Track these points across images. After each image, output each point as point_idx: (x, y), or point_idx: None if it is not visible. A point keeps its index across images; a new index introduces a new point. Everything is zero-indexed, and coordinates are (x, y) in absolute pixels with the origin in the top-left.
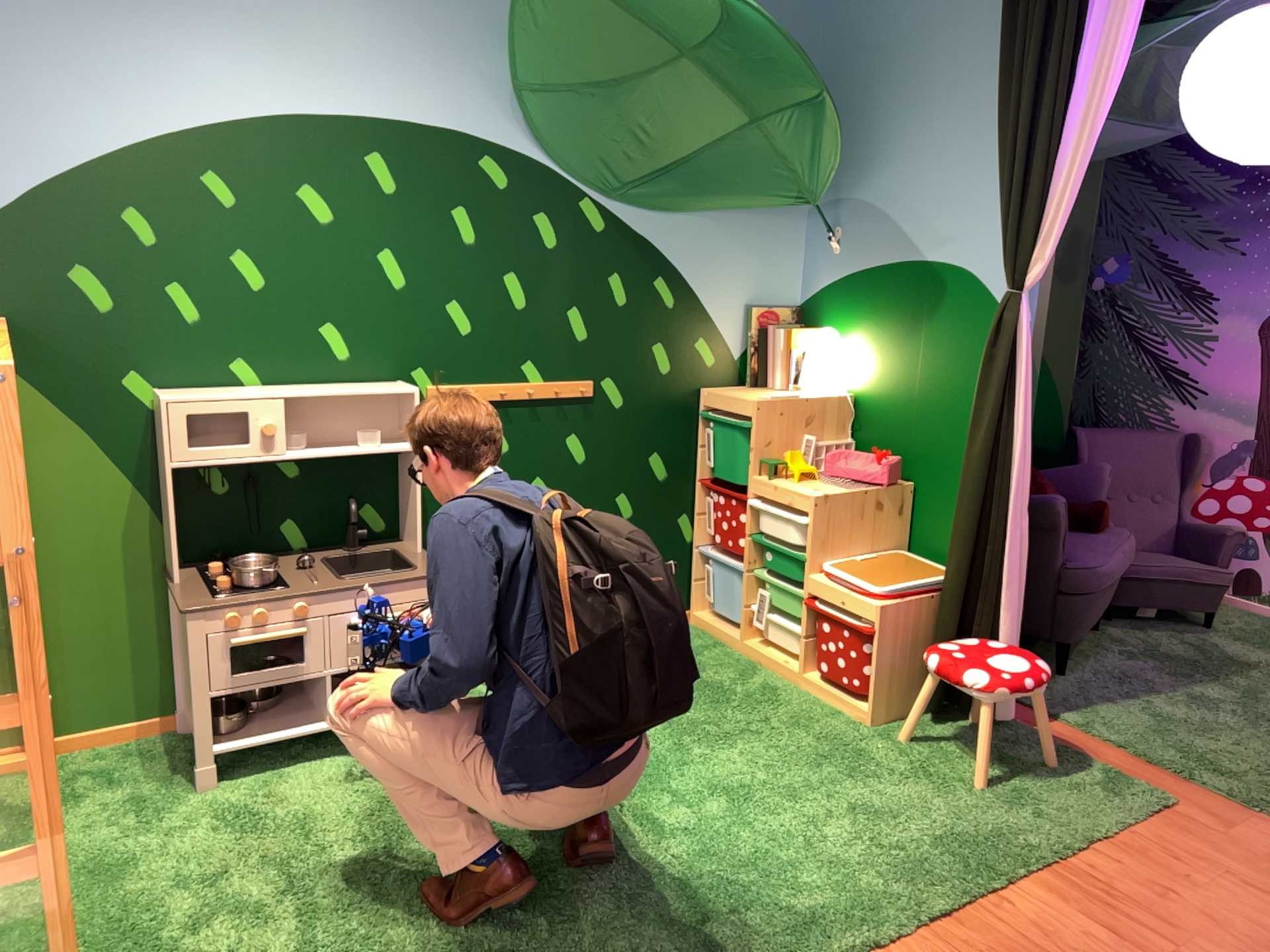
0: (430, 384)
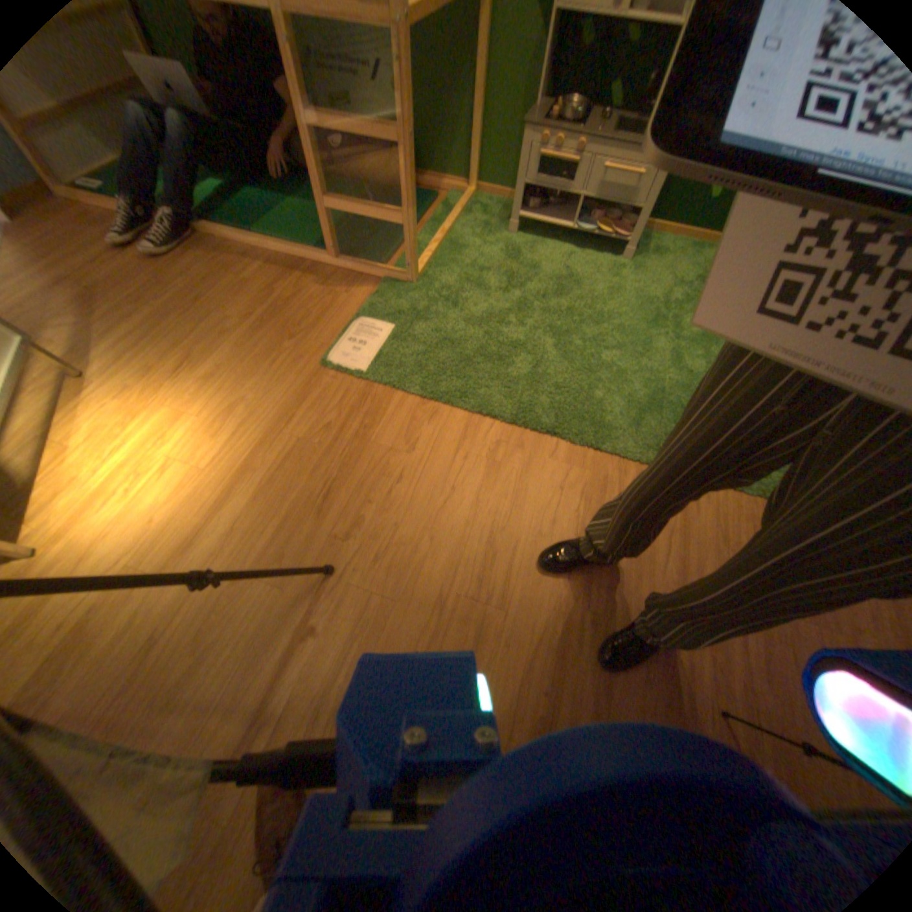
0: None
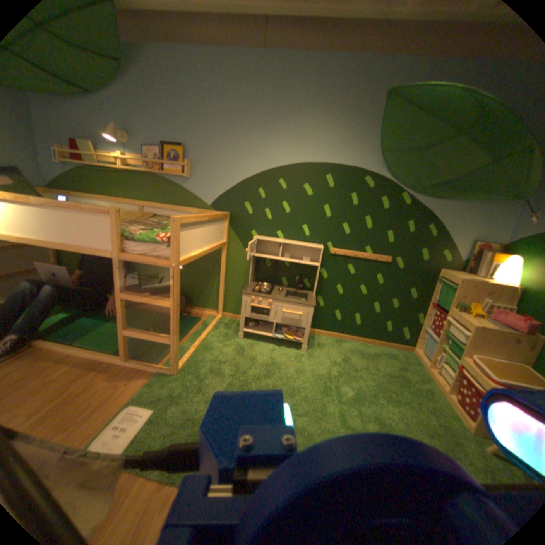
0: (329, 245)
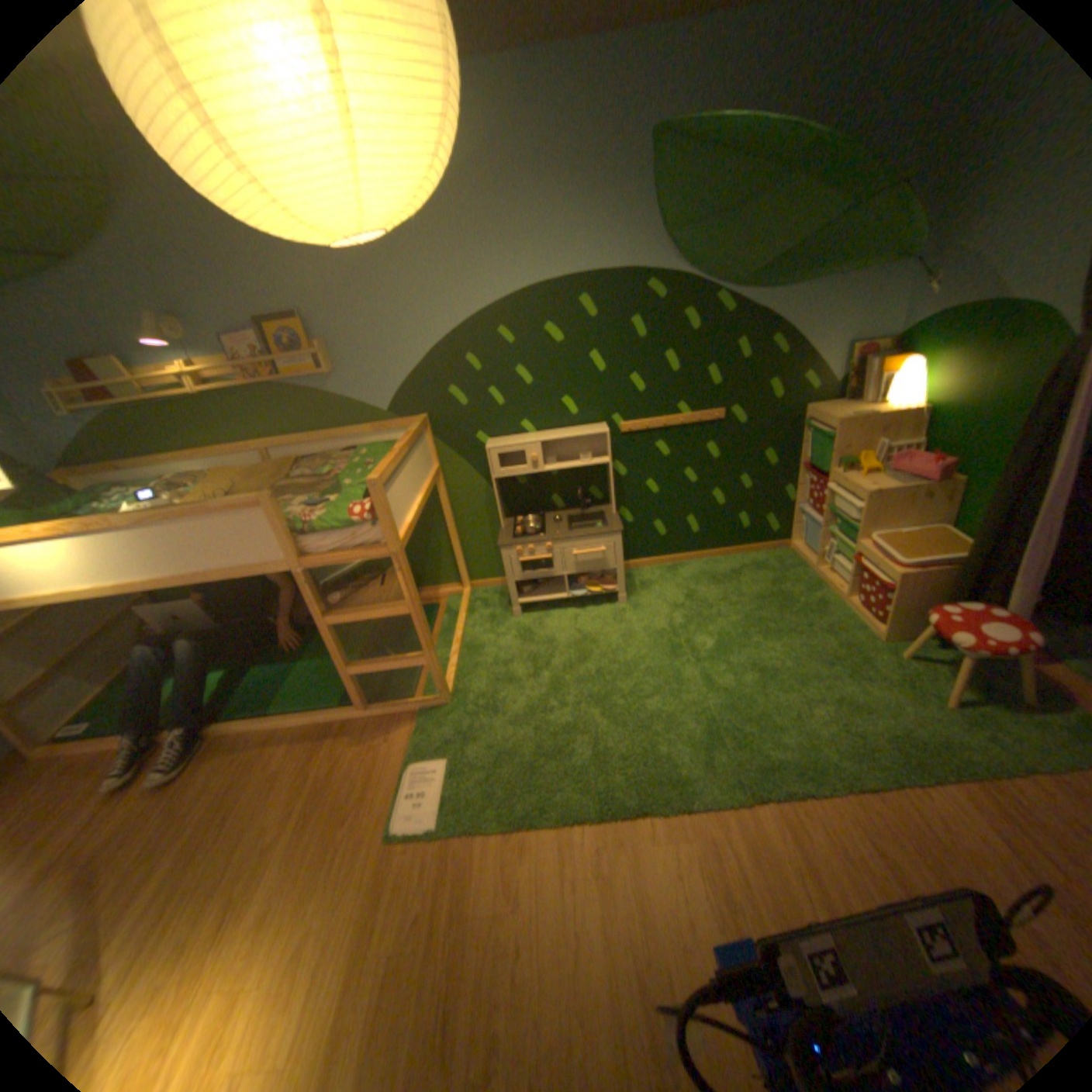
0: (619, 422)
